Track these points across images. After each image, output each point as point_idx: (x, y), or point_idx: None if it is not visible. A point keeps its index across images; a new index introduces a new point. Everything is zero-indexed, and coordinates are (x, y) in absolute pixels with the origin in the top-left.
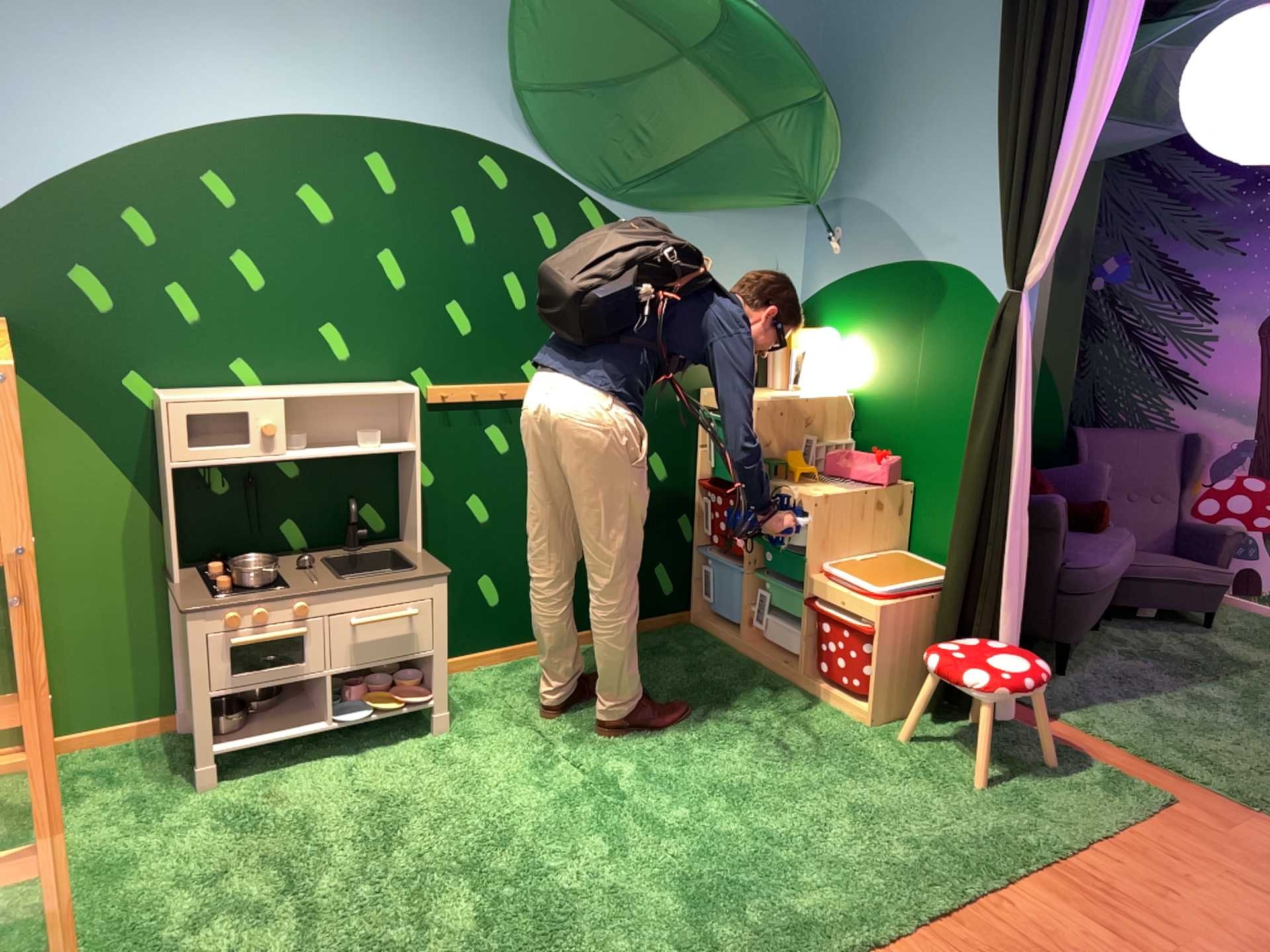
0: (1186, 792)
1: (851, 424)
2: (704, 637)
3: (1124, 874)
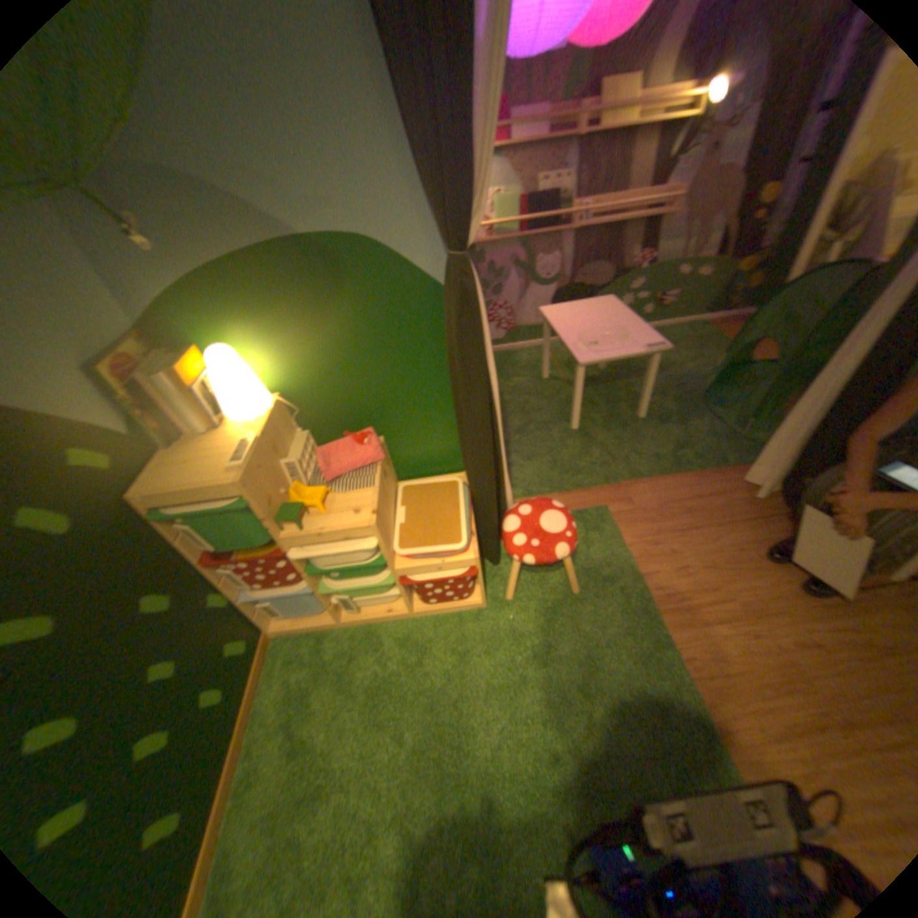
0: (606, 495)
1: (297, 414)
2: (303, 641)
3: (677, 578)
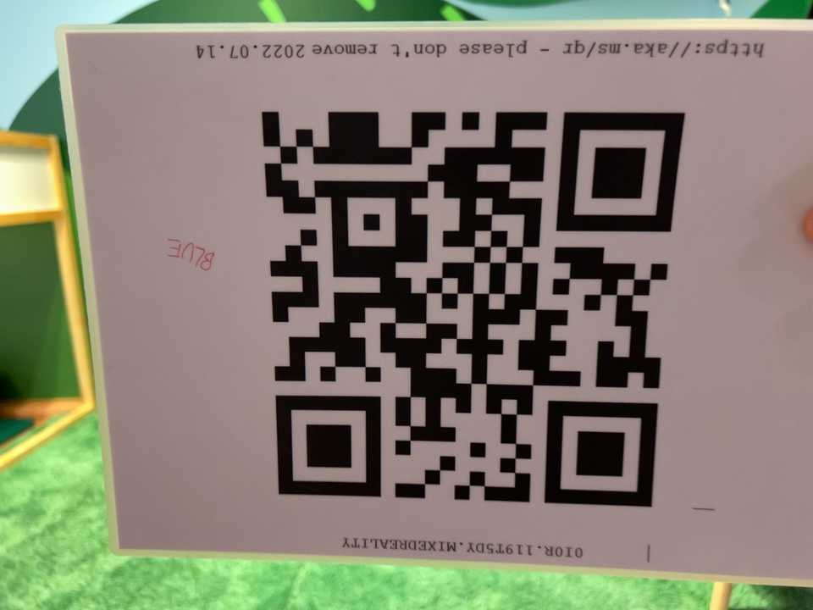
0: None
1: None
2: None
3: None
